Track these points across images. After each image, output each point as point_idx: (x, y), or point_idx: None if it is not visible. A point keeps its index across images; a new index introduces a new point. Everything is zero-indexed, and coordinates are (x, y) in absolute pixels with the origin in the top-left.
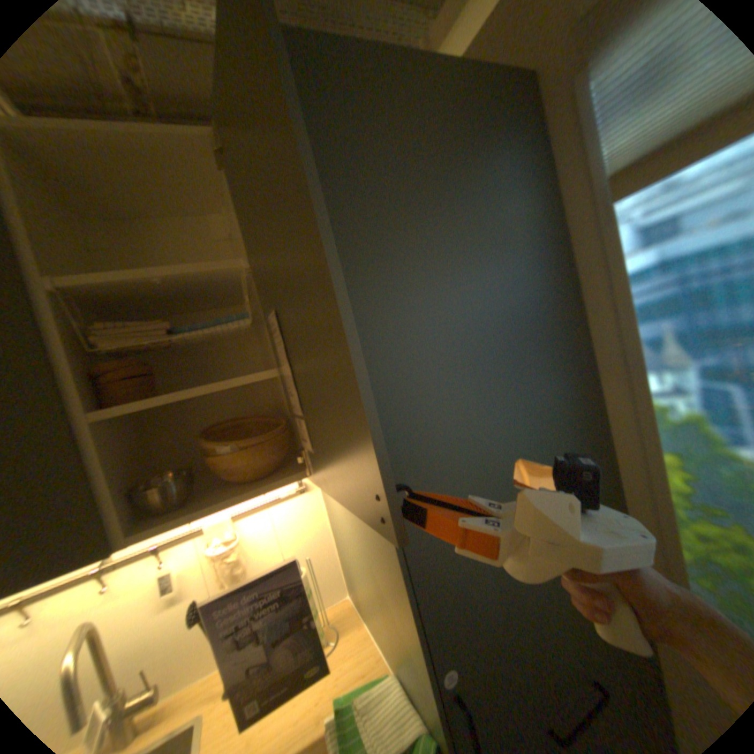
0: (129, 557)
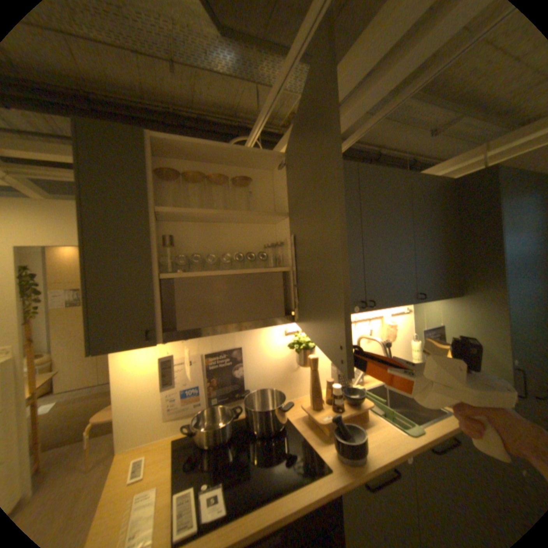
0: (361, 319)
